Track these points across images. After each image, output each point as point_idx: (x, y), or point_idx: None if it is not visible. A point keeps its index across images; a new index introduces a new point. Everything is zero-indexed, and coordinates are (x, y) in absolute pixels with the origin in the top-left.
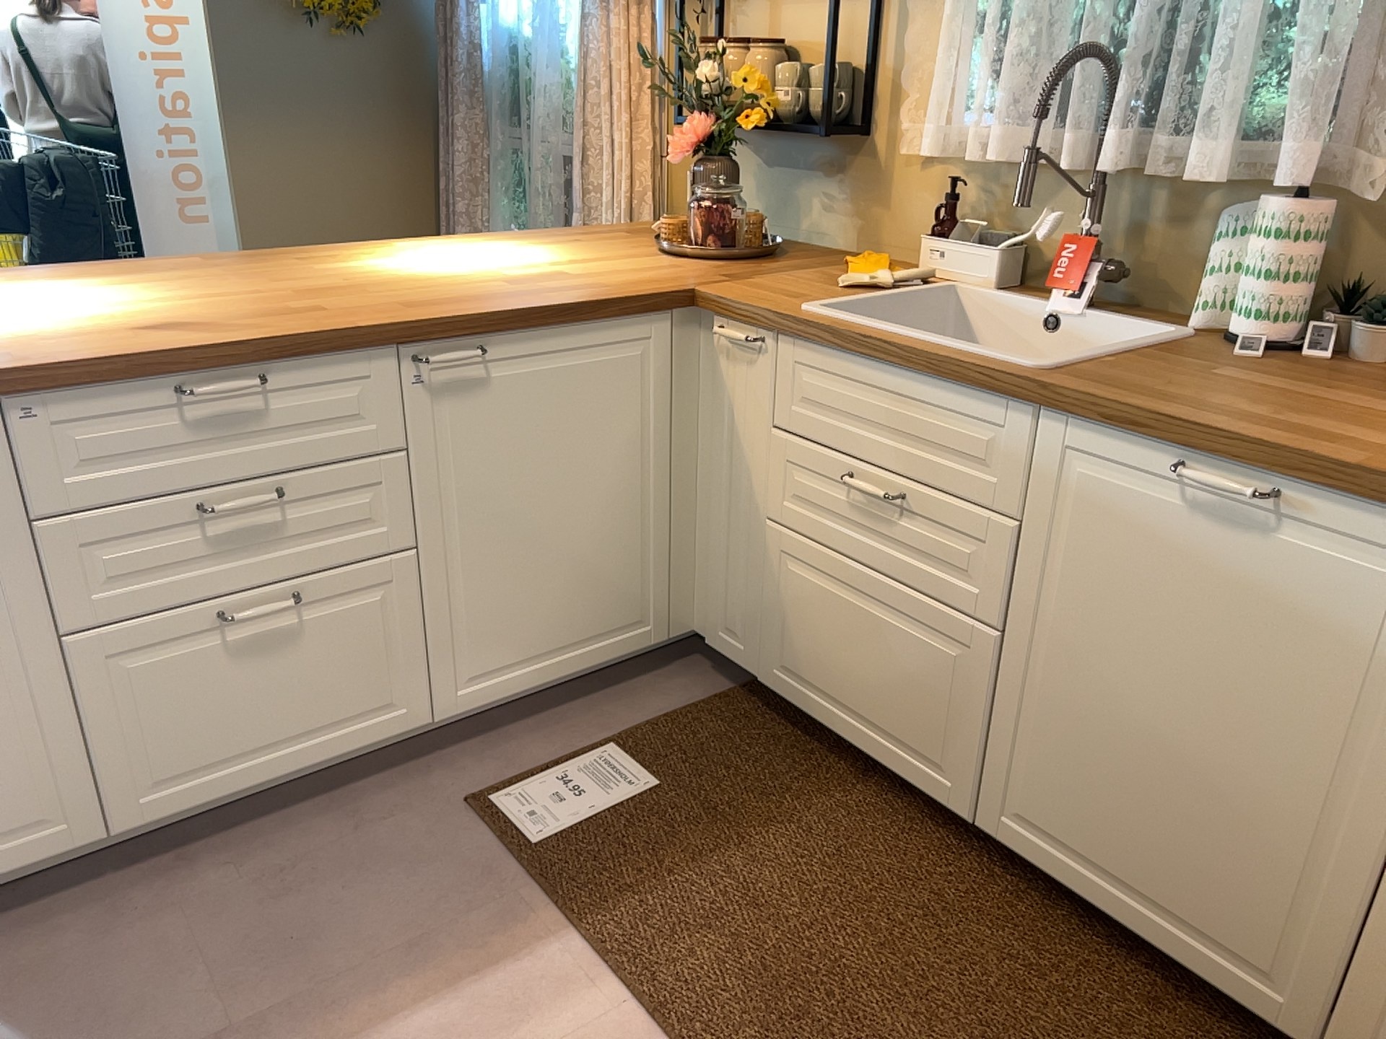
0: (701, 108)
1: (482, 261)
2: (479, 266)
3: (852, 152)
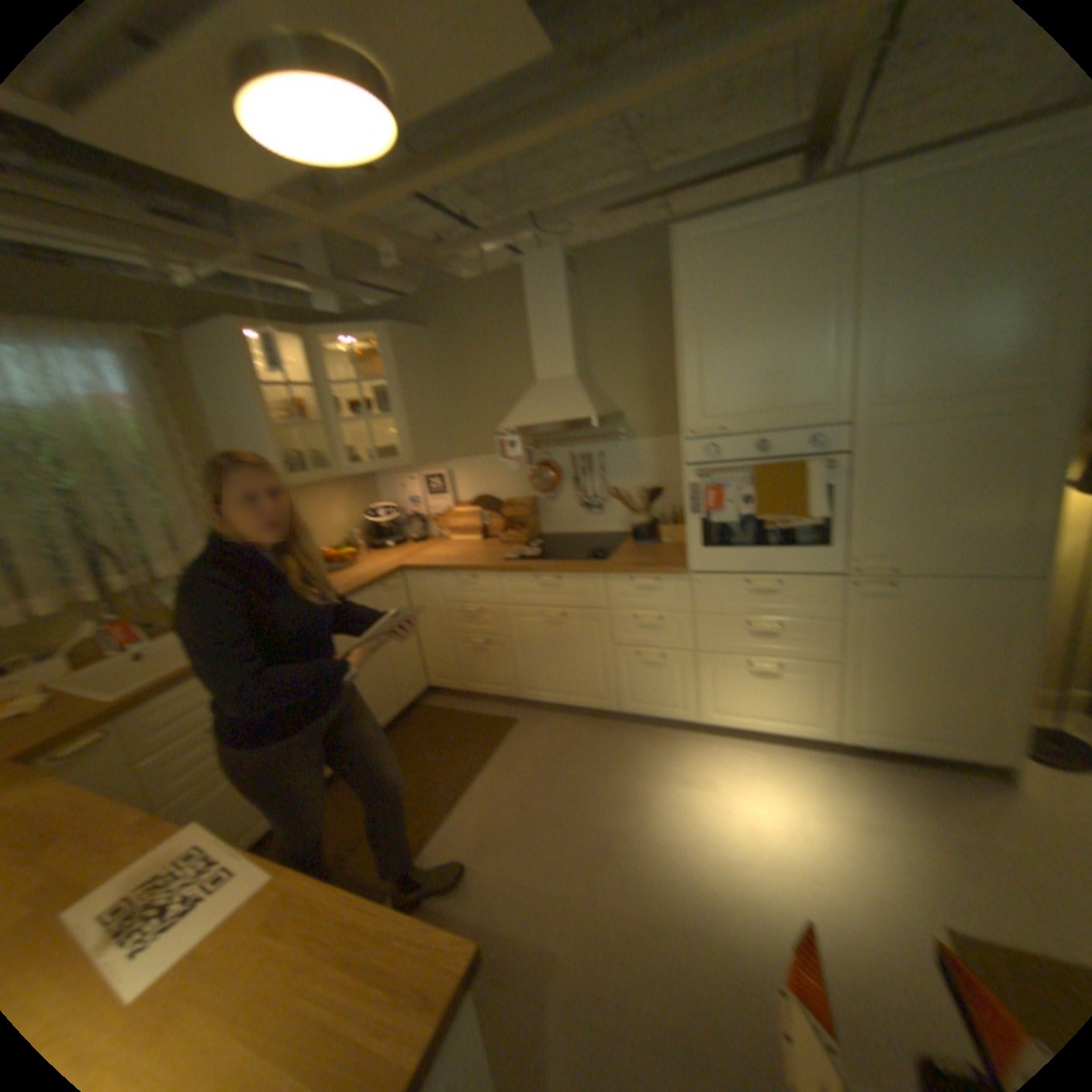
0: None
1: None
2: None
3: None
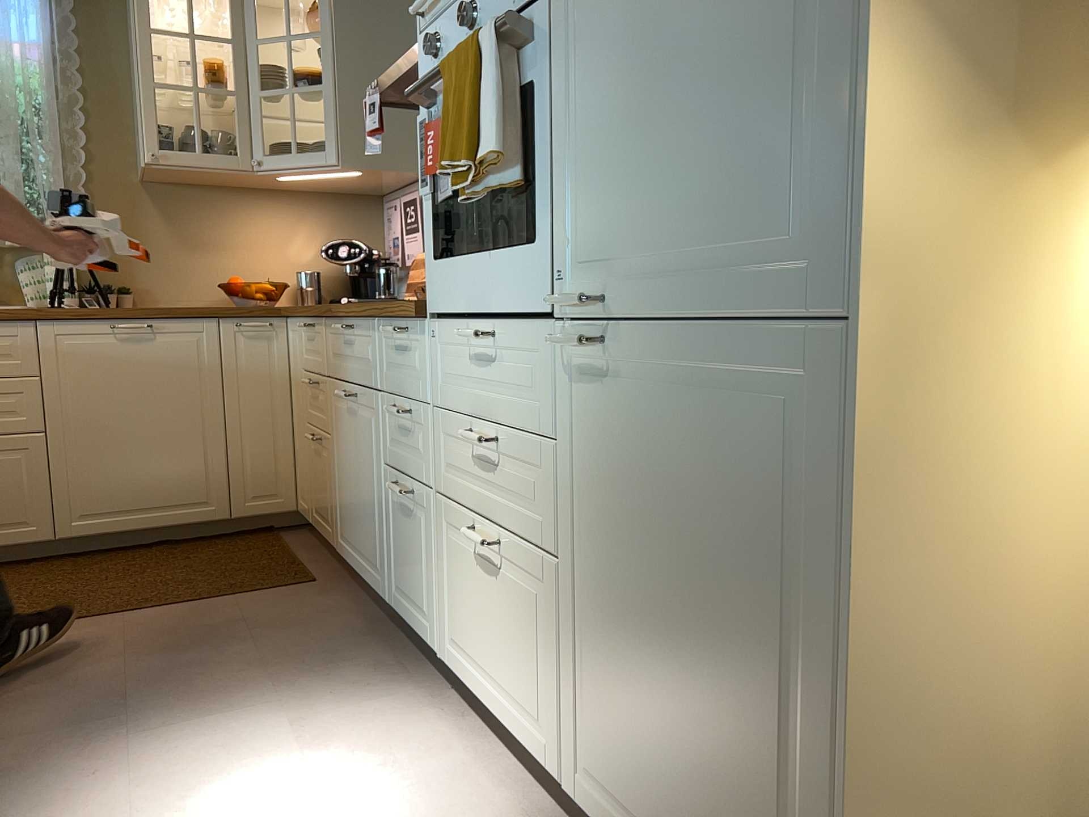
0: None
1: None
2: None
3: None
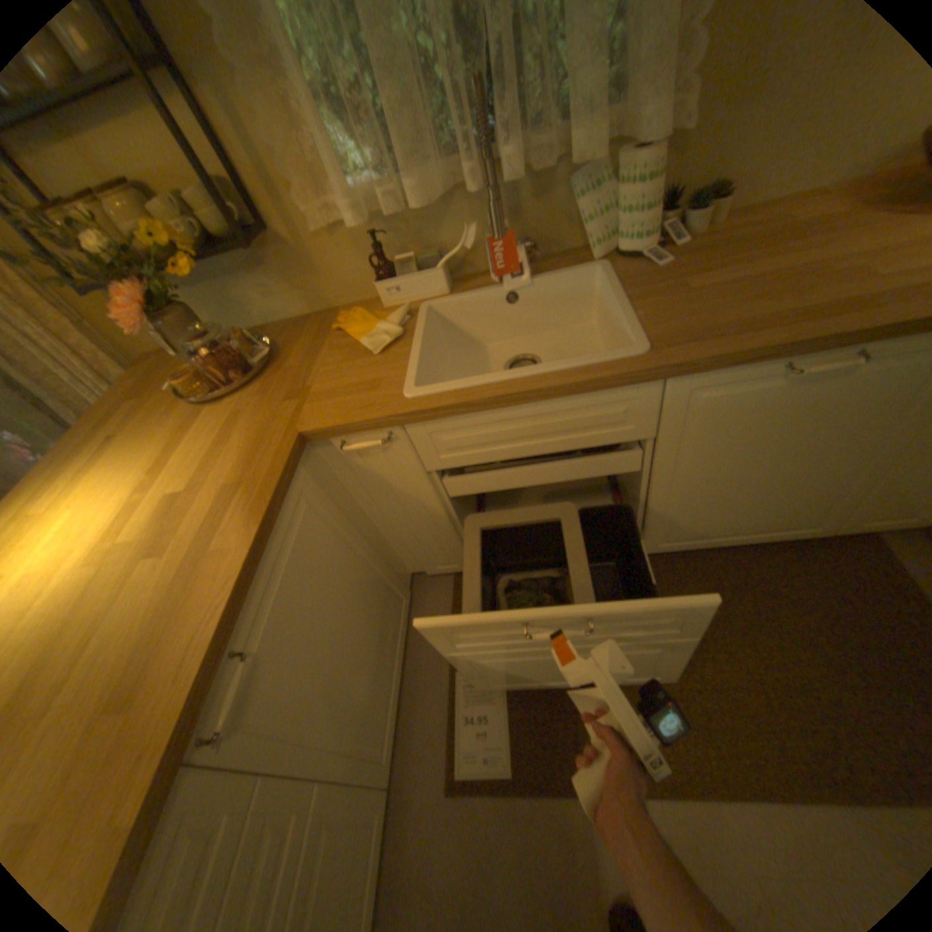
0: (114, 272)
1: (70, 538)
2: (80, 549)
3: (260, 243)
